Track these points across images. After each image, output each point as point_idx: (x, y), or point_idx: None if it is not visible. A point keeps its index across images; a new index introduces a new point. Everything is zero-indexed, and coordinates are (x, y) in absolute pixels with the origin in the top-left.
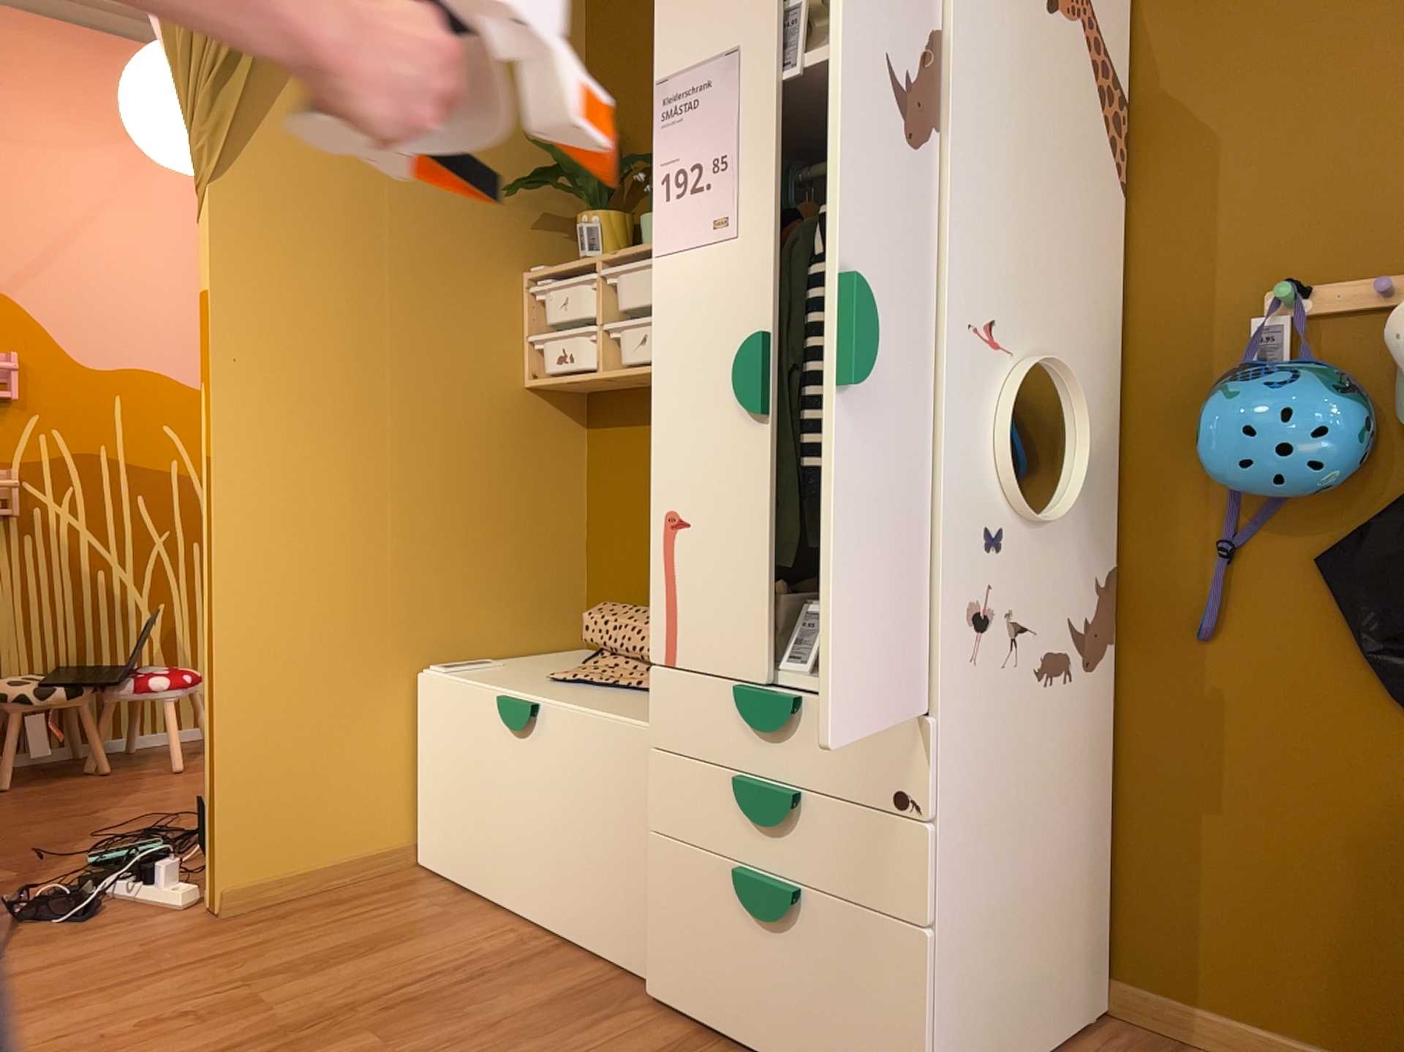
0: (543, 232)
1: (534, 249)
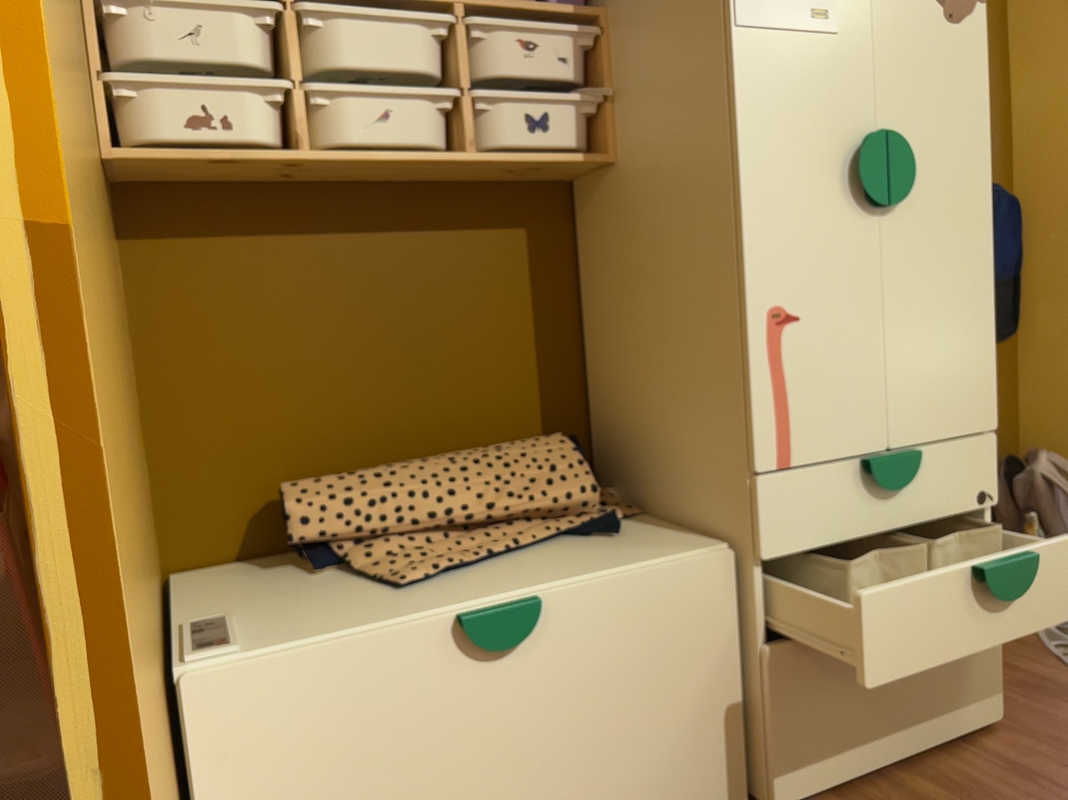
0: None
1: None
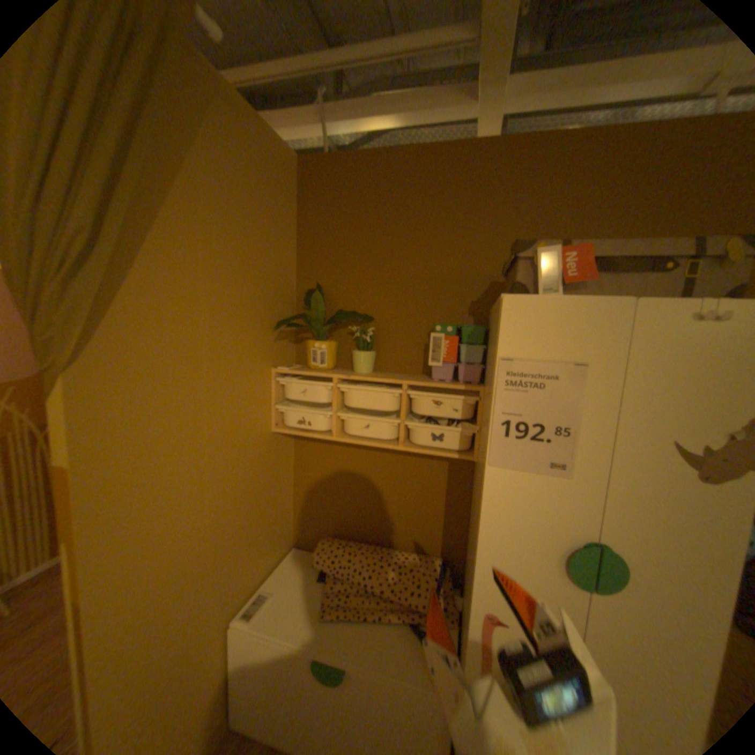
0: (280, 341)
1: (276, 352)
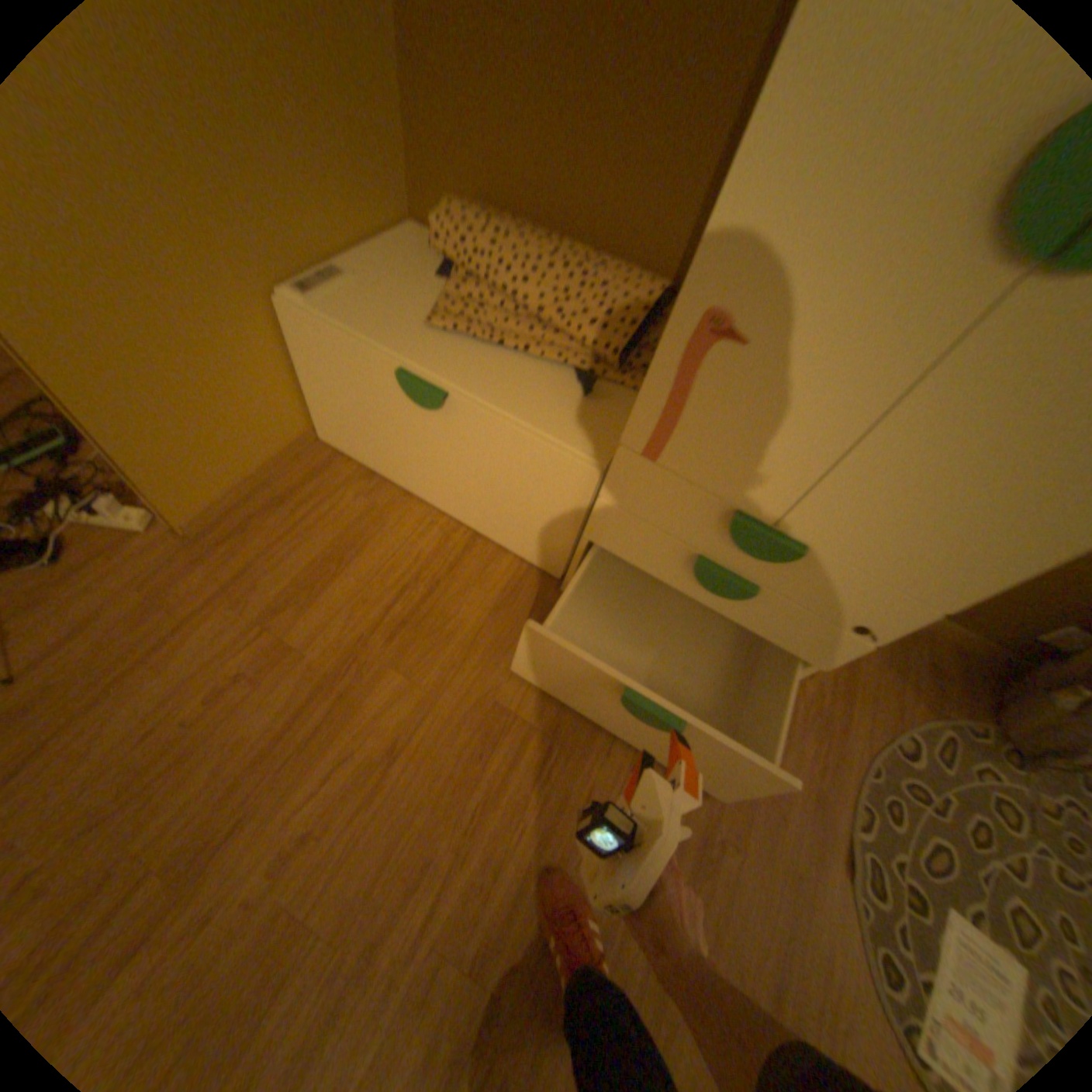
0: None
1: None
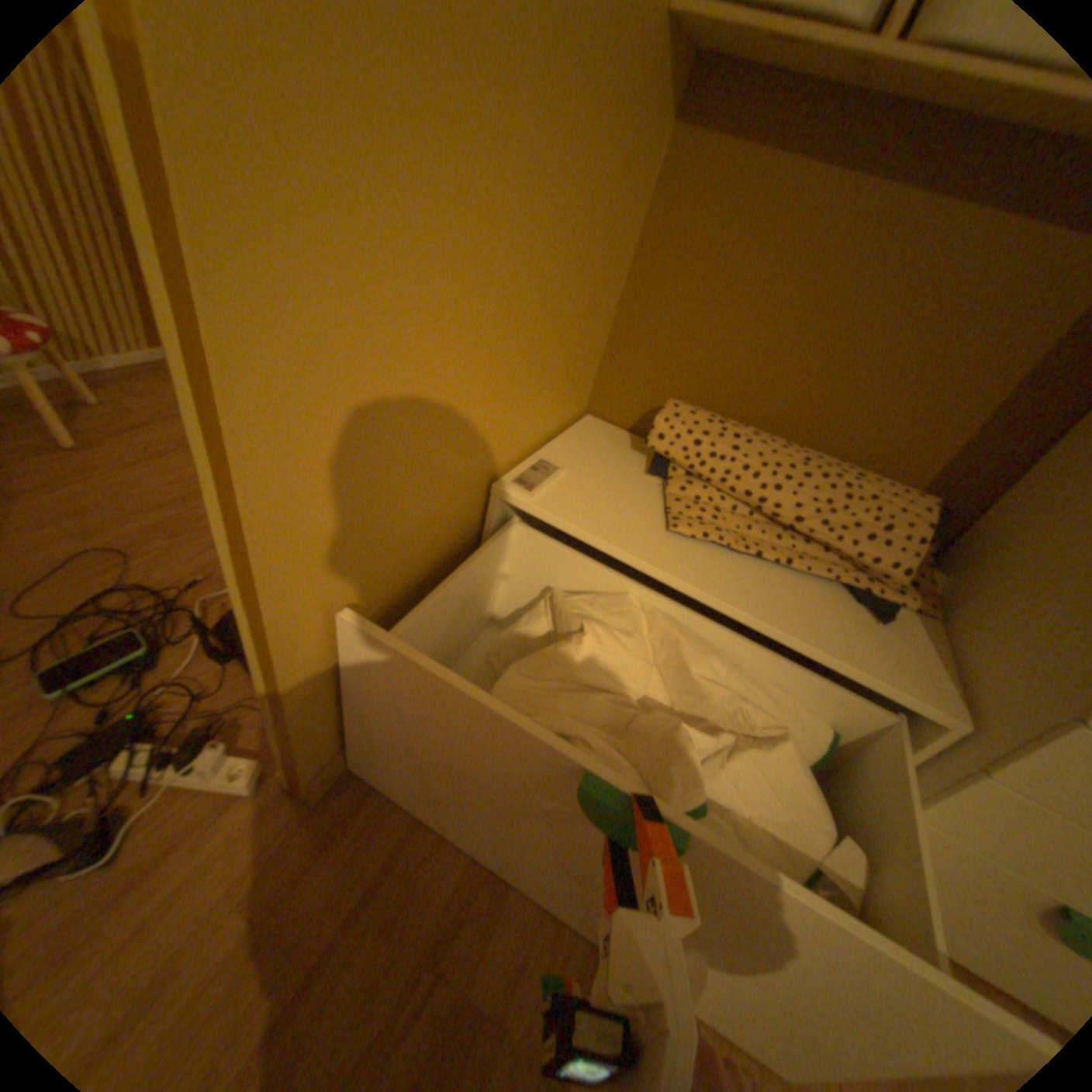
0: None
1: None
